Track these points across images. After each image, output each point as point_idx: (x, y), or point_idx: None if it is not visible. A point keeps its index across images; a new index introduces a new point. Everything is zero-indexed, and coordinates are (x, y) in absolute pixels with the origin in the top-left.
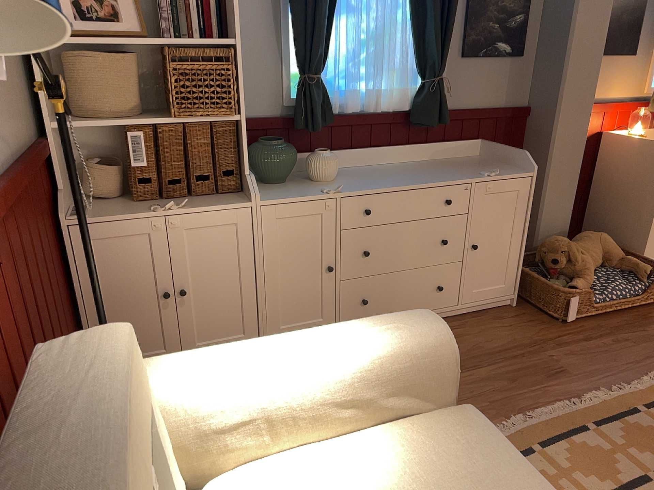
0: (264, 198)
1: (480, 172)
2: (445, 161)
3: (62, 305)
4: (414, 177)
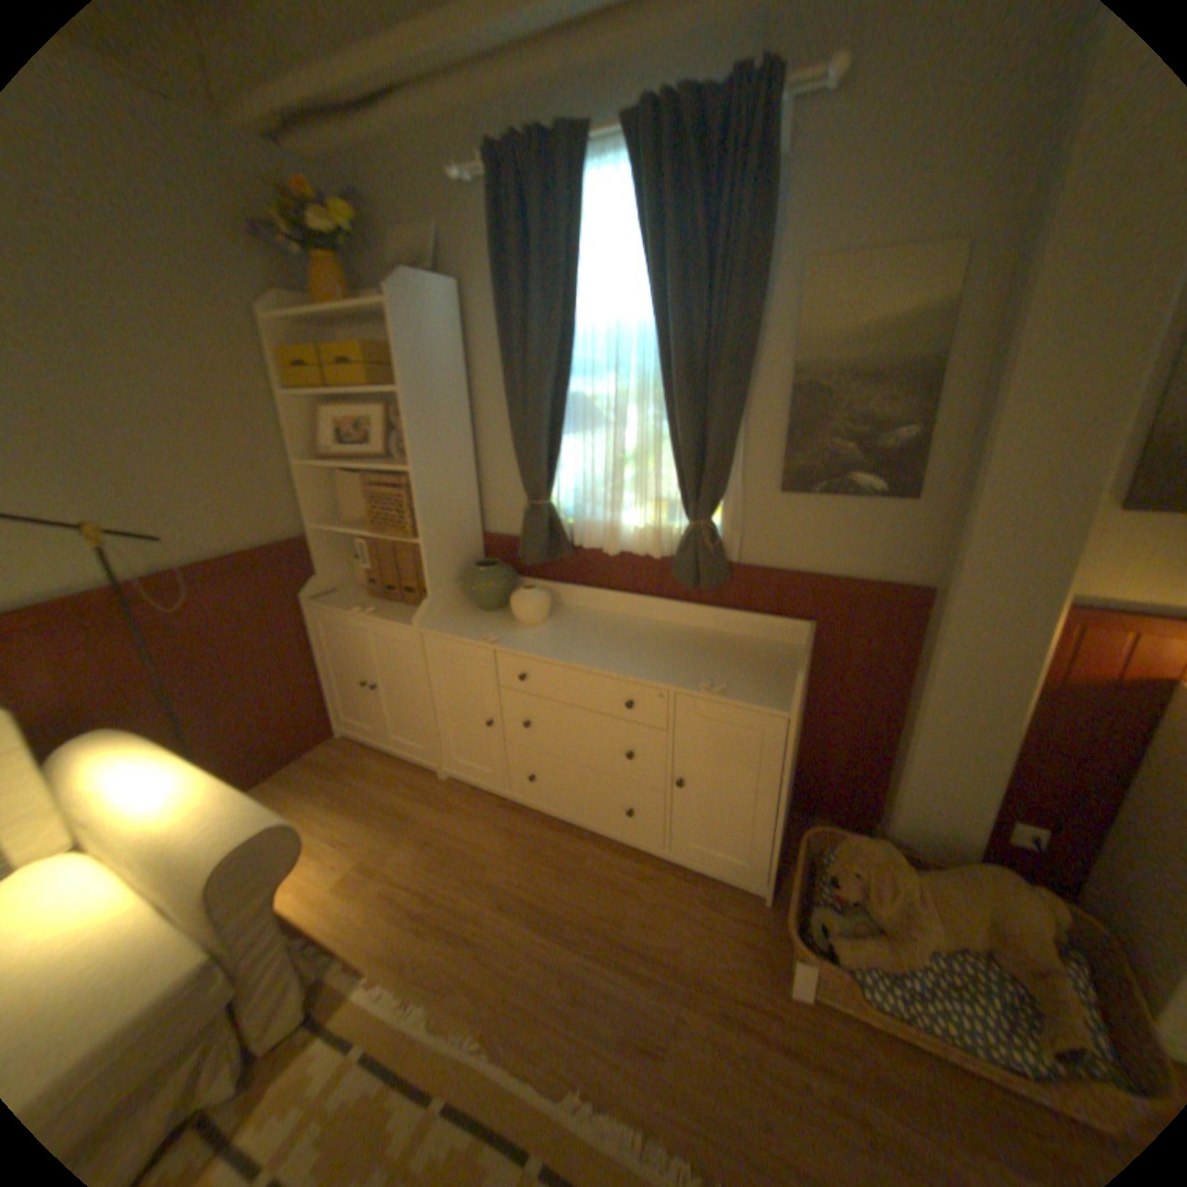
0: (432, 626)
1: (713, 678)
2: (731, 640)
3: (278, 664)
4: (614, 653)
